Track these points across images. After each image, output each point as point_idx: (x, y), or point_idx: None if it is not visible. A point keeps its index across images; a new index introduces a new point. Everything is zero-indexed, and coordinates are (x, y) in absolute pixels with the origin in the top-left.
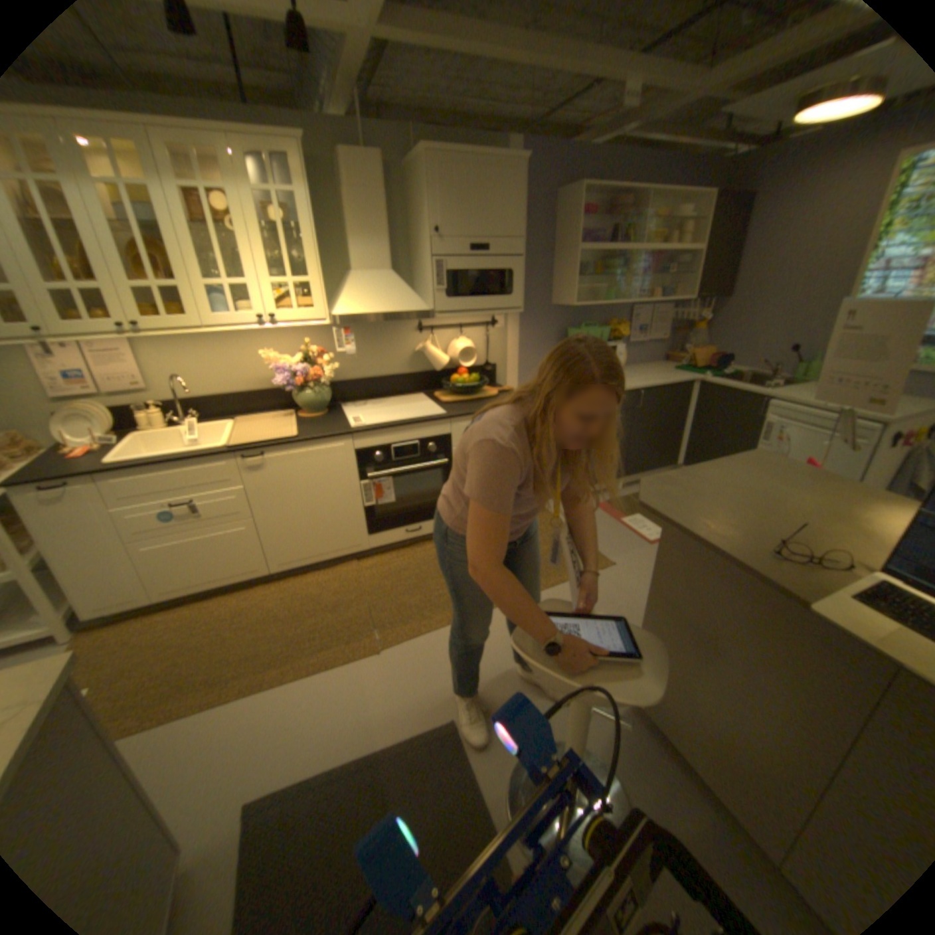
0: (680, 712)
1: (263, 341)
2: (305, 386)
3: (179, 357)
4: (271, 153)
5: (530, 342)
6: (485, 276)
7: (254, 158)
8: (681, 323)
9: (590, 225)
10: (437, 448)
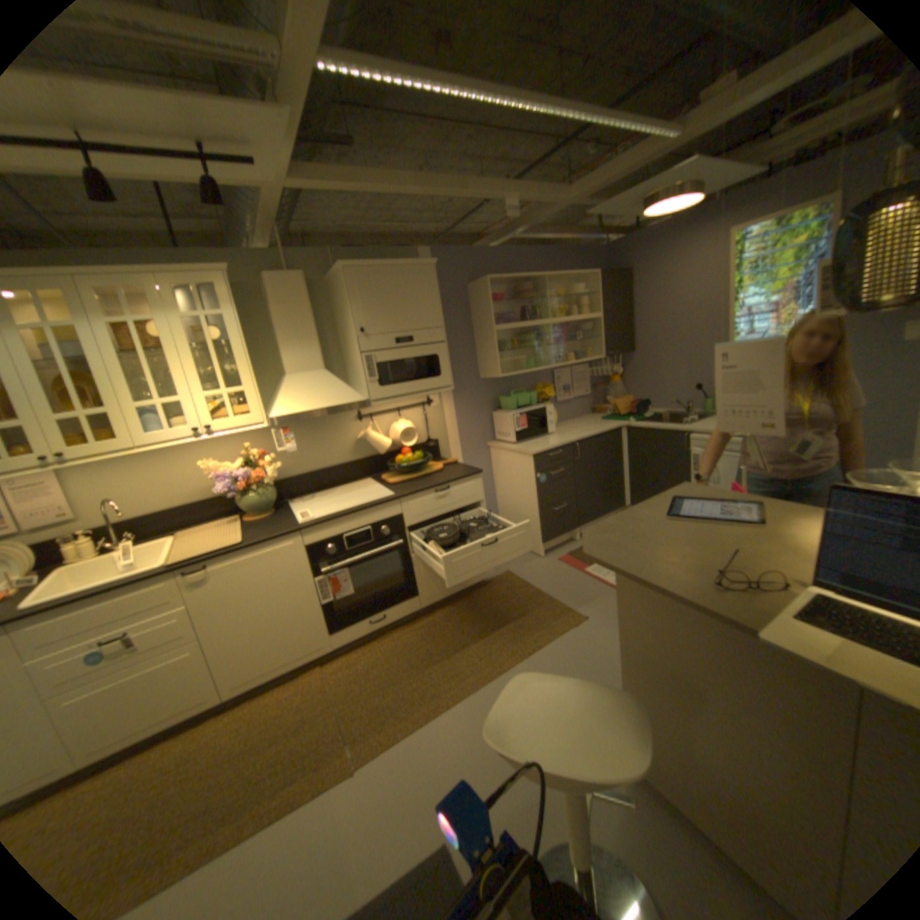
0: (680, 775)
1: (200, 452)
2: (247, 490)
3: (110, 480)
4: (199, 284)
5: (466, 415)
6: (413, 364)
7: (182, 290)
8: (597, 380)
9: (500, 310)
10: (389, 529)
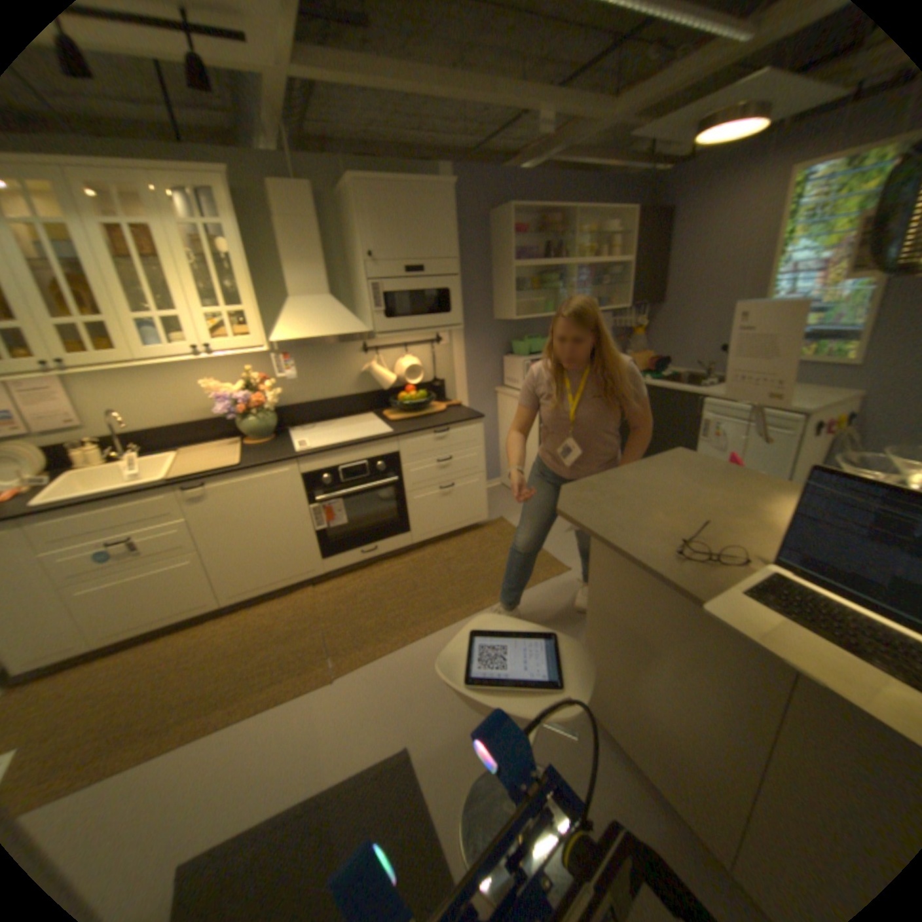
0: (626, 717)
1: (200, 371)
2: (245, 414)
3: (110, 392)
4: (194, 187)
5: (475, 356)
6: (421, 296)
7: (177, 192)
8: (619, 330)
9: (523, 243)
10: (384, 466)
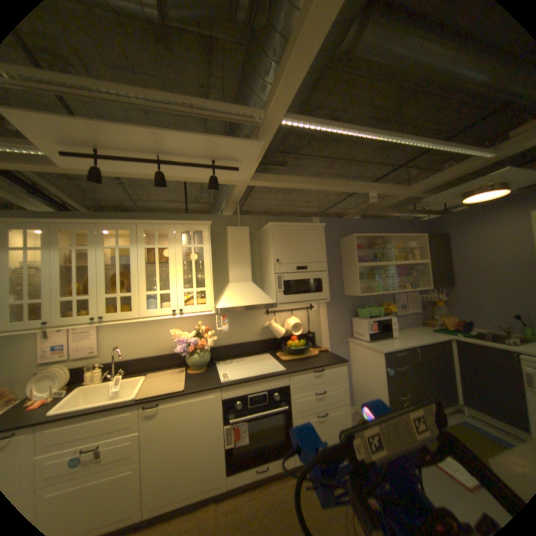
0: None
1: (173, 323)
2: (194, 351)
3: (122, 334)
4: (195, 231)
5: (334, 317)
6: (305, 282)
7: (186, 233)
8: (426, 303)
9: (360, 254)
10: (280, 396)
